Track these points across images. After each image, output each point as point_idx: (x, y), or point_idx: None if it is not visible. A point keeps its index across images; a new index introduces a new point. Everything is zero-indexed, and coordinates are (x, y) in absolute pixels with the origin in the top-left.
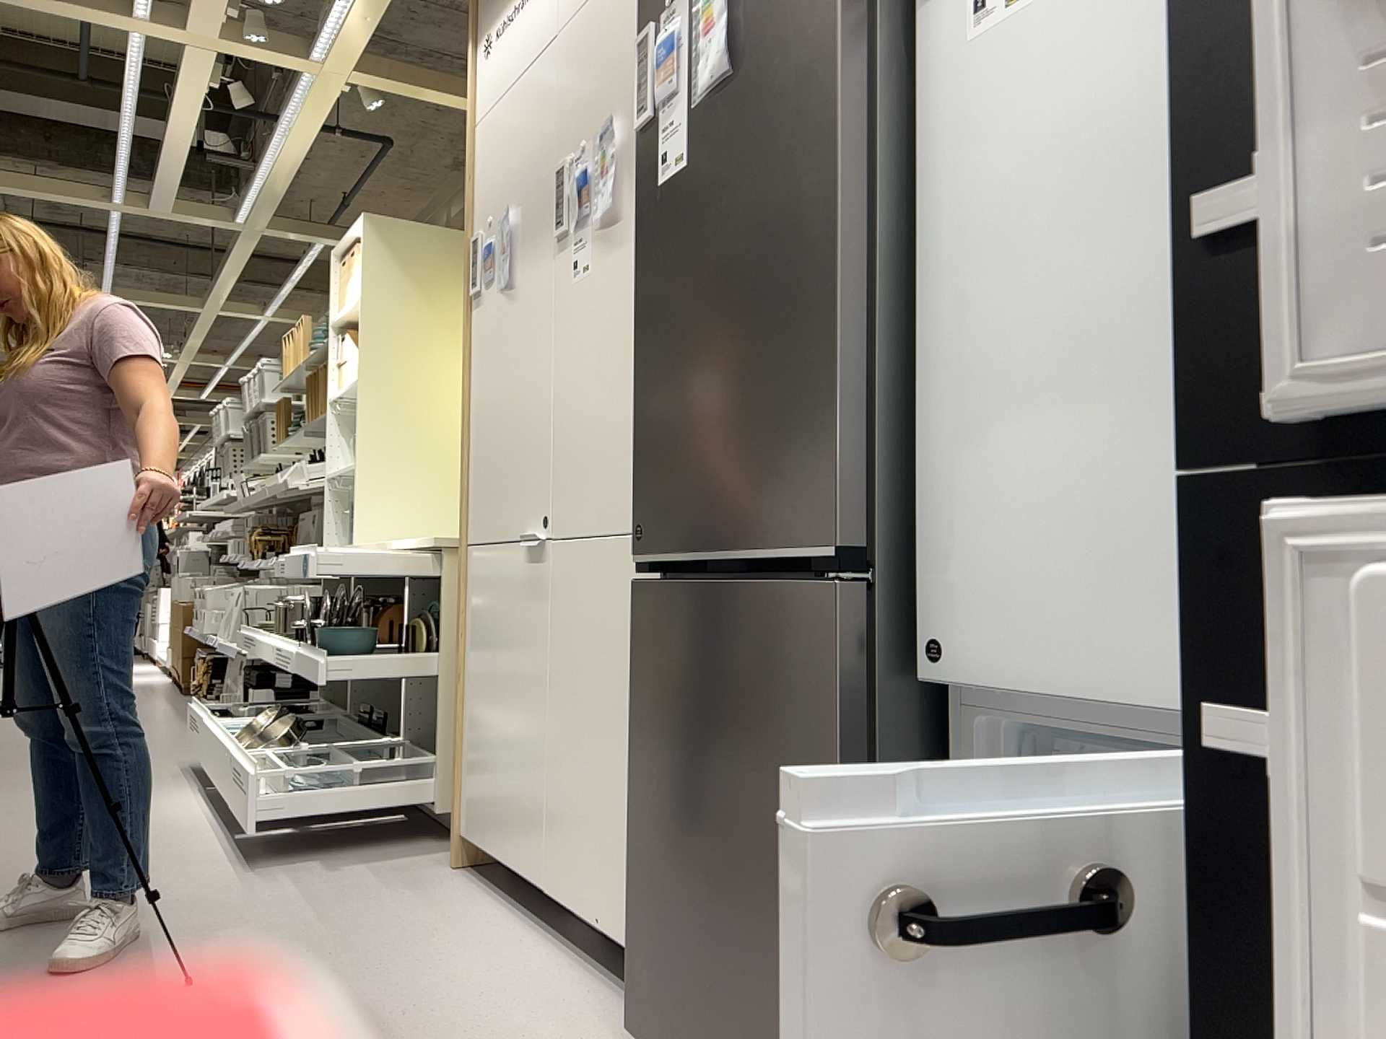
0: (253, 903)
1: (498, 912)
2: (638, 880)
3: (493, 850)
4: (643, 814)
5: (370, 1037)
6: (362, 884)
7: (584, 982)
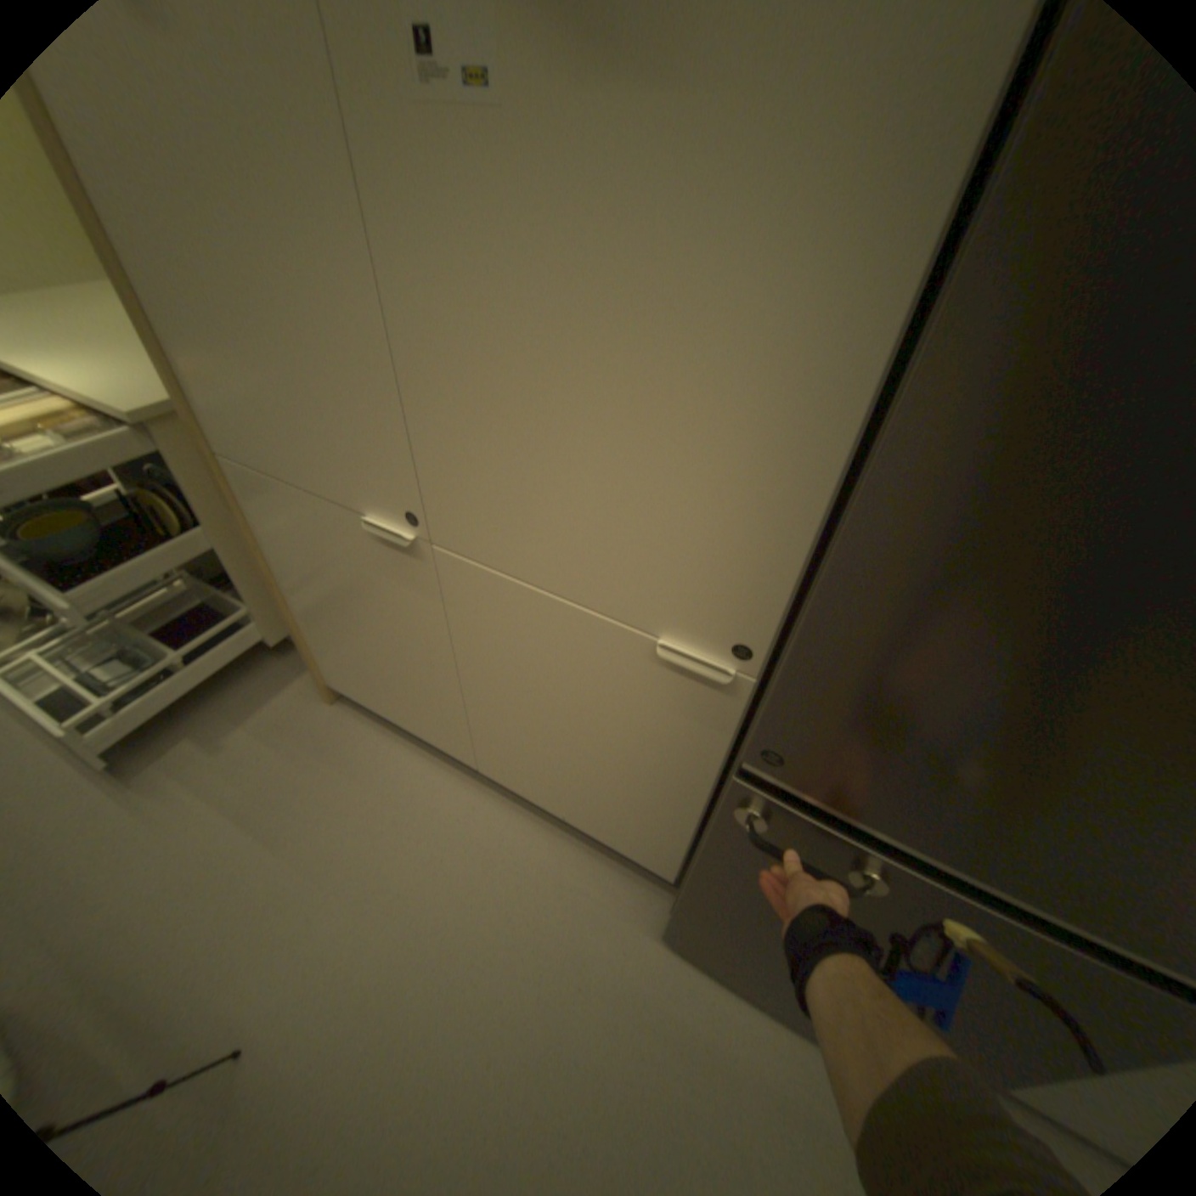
0: (176, 846)
1: (420, 762)
2: (692, 901)
3: (388, 714)
4: (717, 895)
5: (466, 1027)
6: (265, 763)
7: (559, 844)
